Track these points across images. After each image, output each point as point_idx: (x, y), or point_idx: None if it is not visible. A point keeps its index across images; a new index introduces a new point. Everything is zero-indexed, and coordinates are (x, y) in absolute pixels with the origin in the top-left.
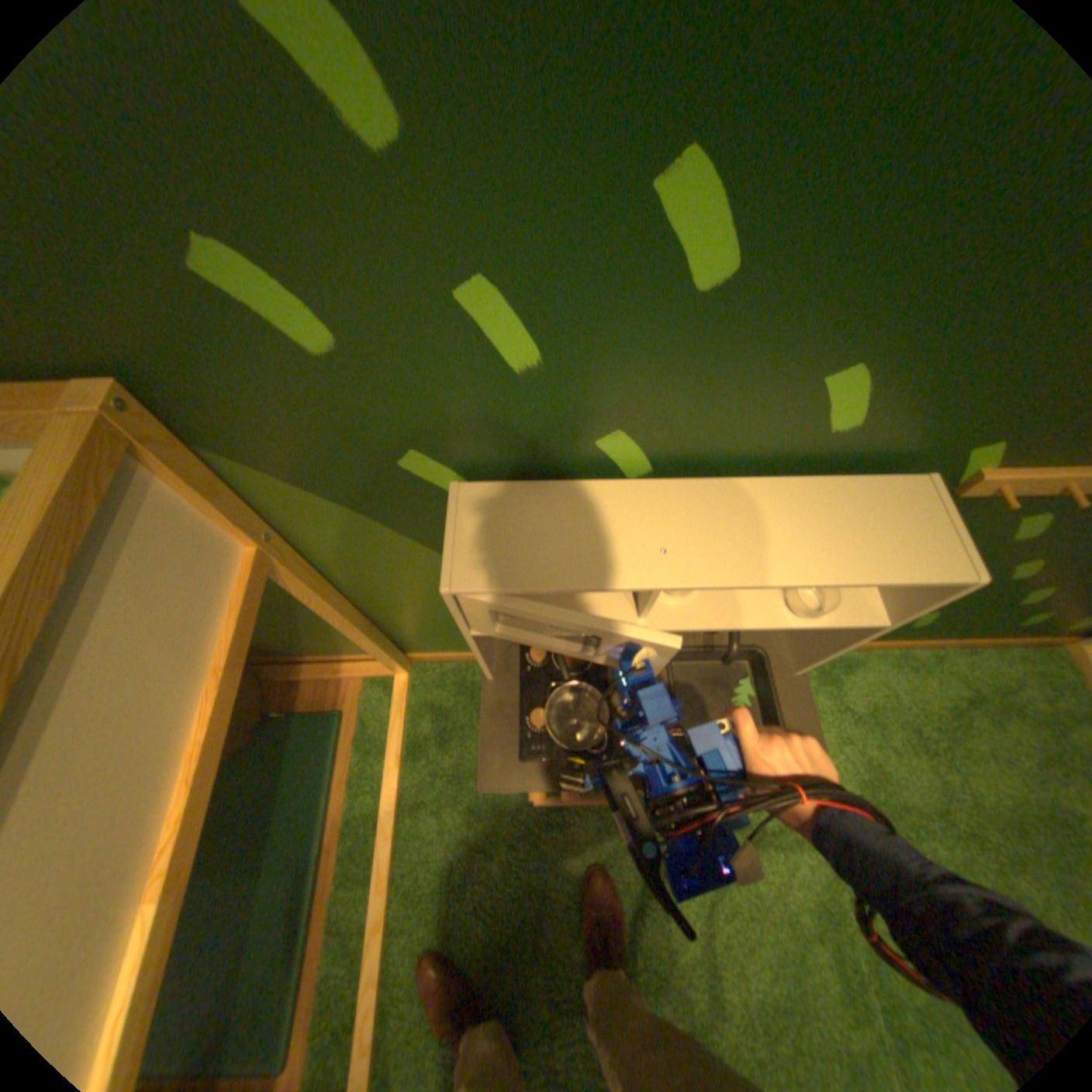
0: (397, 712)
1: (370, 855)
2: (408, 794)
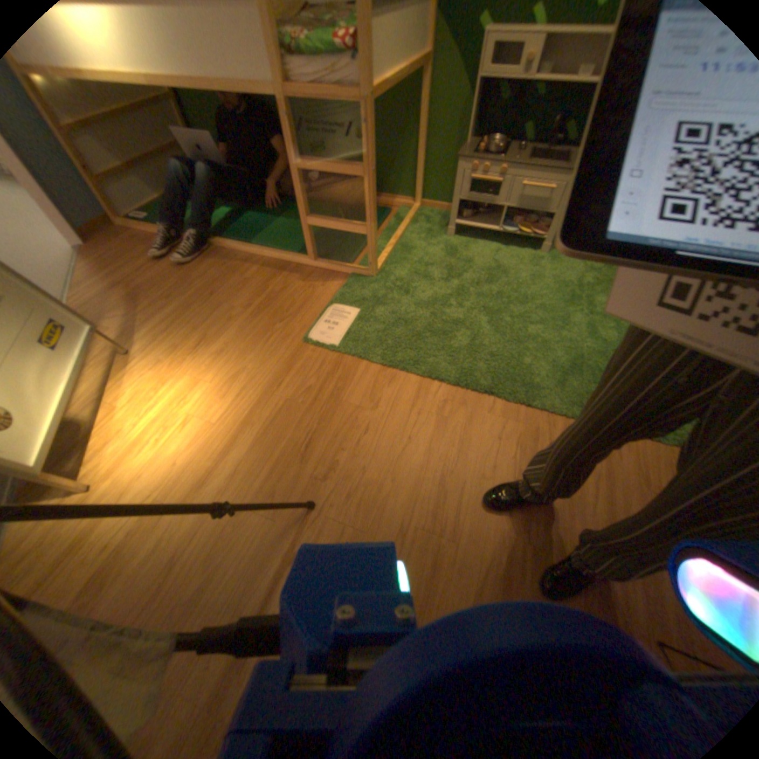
0: (411, 210)
1: (391, 236)
2: (408, 228)
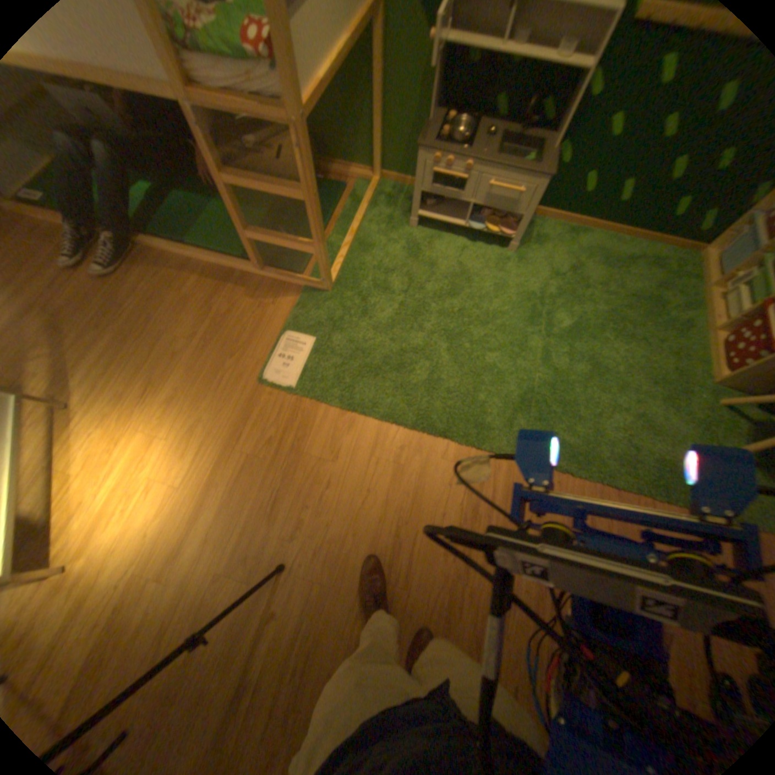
0: (371, 189)
1: (348, 230)
2: (368, 217)
